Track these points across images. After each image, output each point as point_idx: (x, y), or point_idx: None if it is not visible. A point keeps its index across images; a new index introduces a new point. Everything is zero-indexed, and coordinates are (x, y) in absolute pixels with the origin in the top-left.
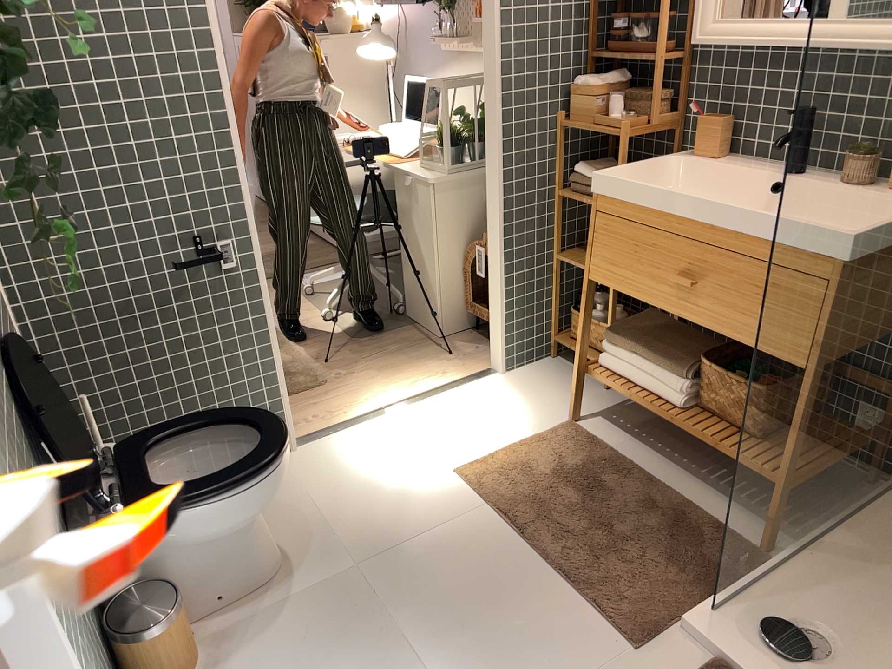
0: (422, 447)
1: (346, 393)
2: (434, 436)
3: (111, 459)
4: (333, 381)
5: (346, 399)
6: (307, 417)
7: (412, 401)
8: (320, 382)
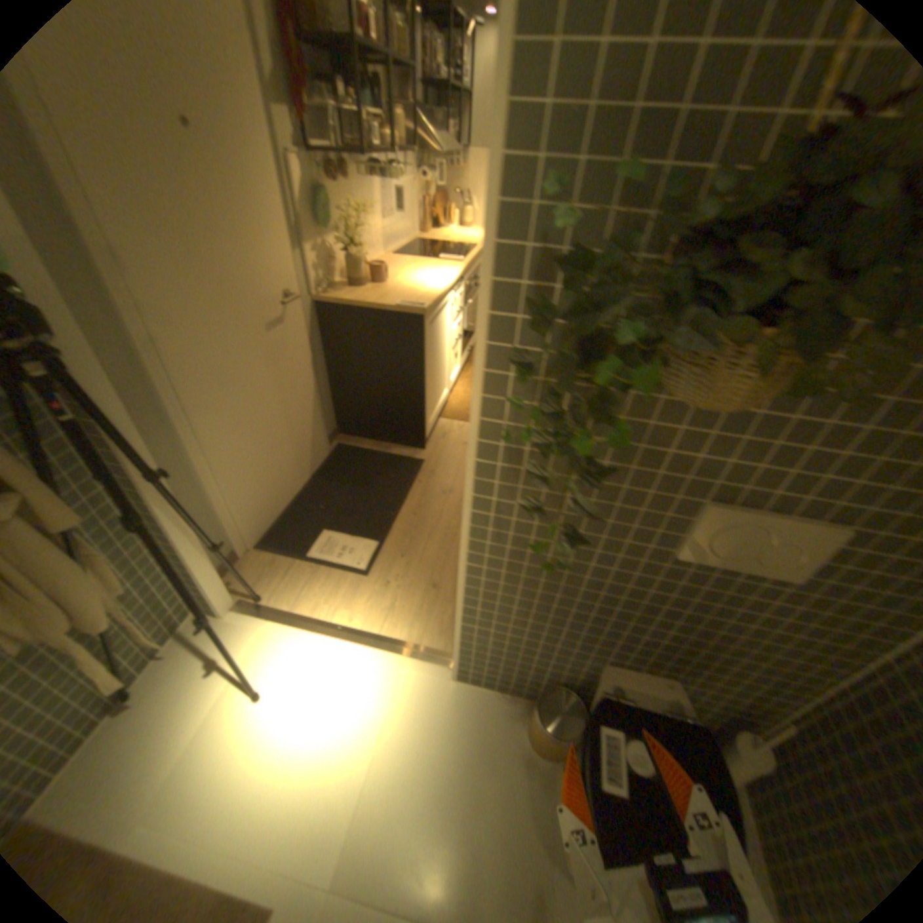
0: None
1: None
2: None
3: (674, 717)
4: None
5: None
6: None
7: None
8: None
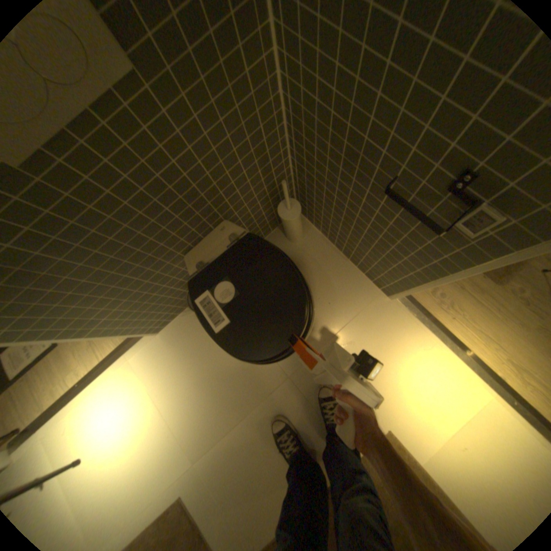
0: (417, 402)
1: (489, 311)
2: (434, 410)
3: (229, 248)
4: (506, 293)
5: (478, 315)
6: (440, 291)
7: (487, 380)
8: (500, 282)
